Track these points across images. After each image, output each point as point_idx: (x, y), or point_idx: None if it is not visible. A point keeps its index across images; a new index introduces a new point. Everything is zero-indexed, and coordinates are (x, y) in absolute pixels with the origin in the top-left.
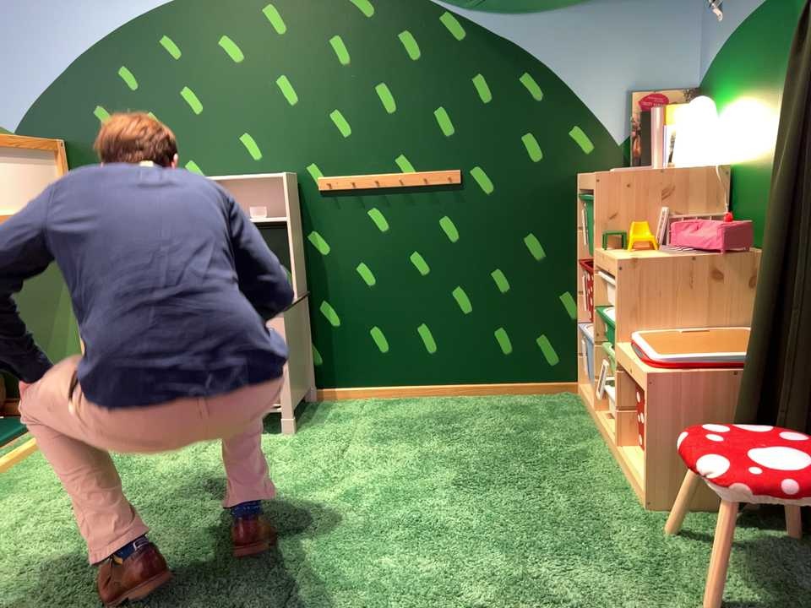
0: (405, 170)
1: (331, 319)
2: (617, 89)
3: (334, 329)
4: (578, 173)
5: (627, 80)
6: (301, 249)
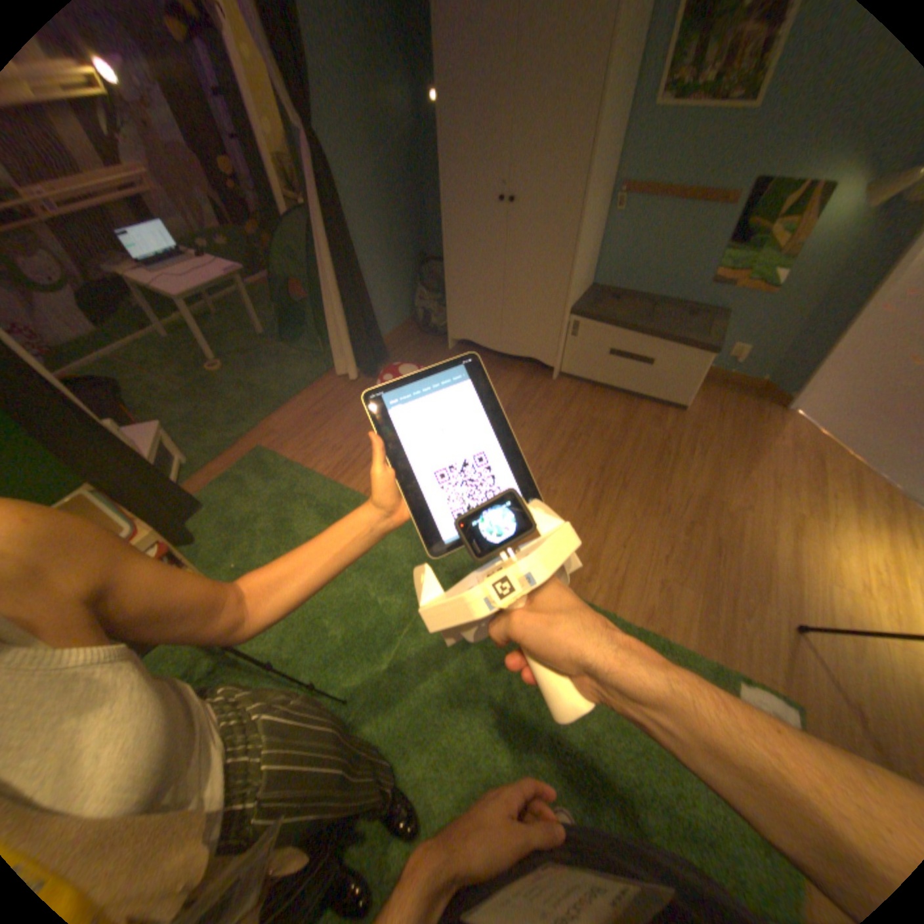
0: None
1: None
2: None
3: None
4: None
5: None
6: None
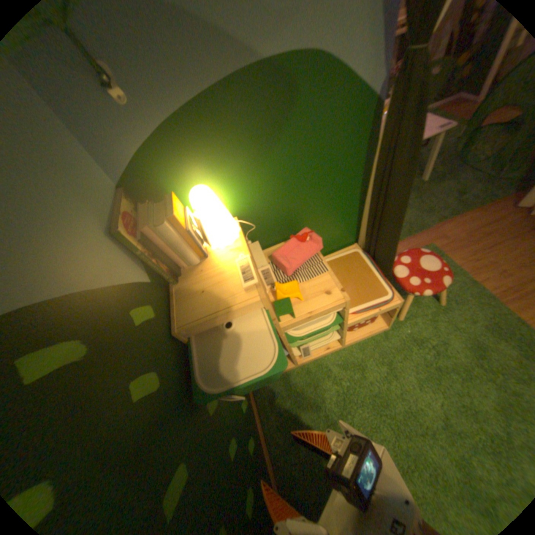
0: None
1: None
2: (103, 237)
3: None
4: (170, 331)
5: (95, 219)
6: None
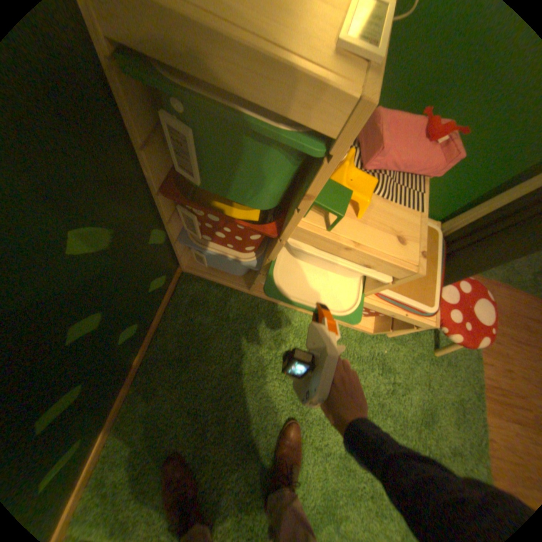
0: None
1: None
2: None
3: None
4: None
5: None
6: None
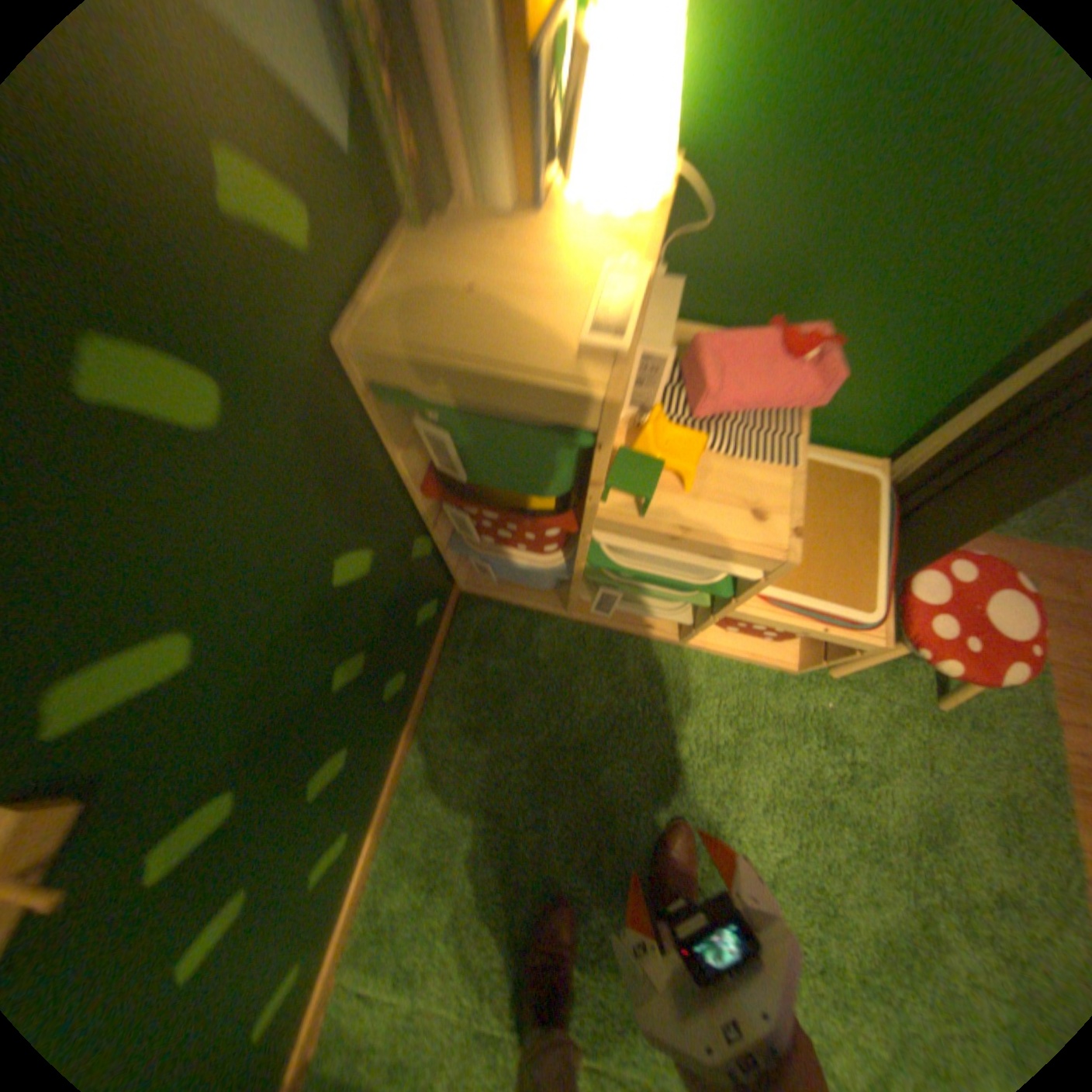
0: None
1: None
2: None
3: None
4: (332, 328)
5: None
6: None
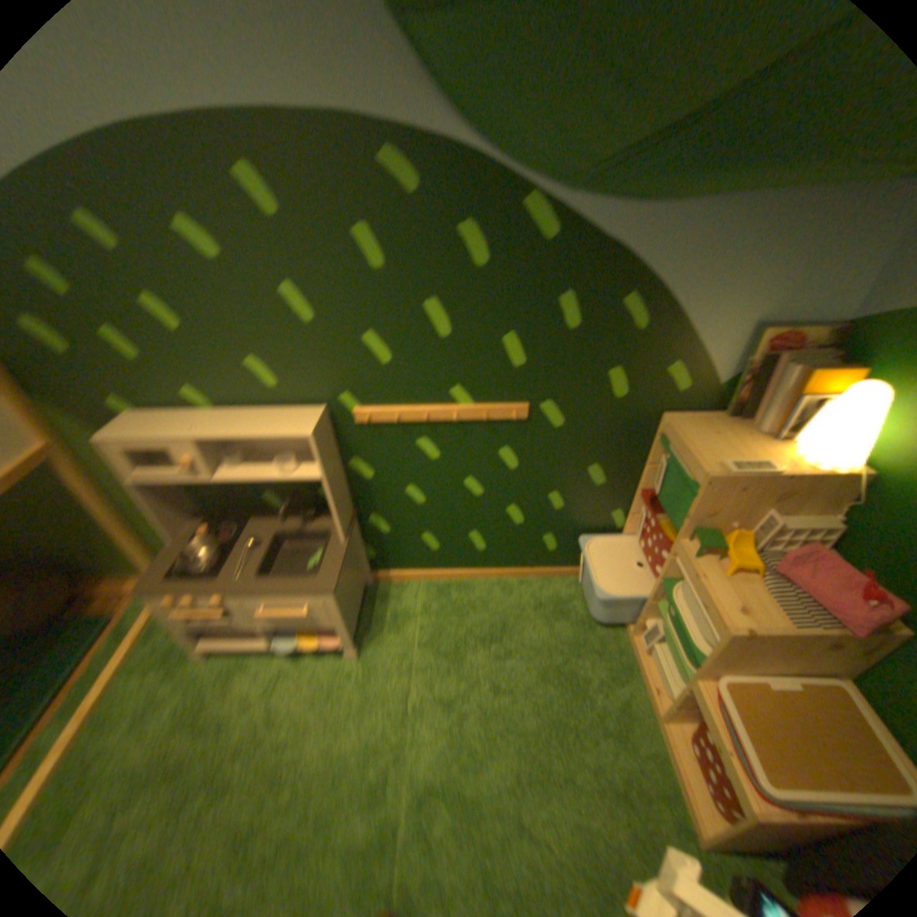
0: (463, 403)
1: (383, 527)
2: (748, 321)
3: (387, 534)
4: (666, 412)
5: (766, 308)
6: (345, 474)
